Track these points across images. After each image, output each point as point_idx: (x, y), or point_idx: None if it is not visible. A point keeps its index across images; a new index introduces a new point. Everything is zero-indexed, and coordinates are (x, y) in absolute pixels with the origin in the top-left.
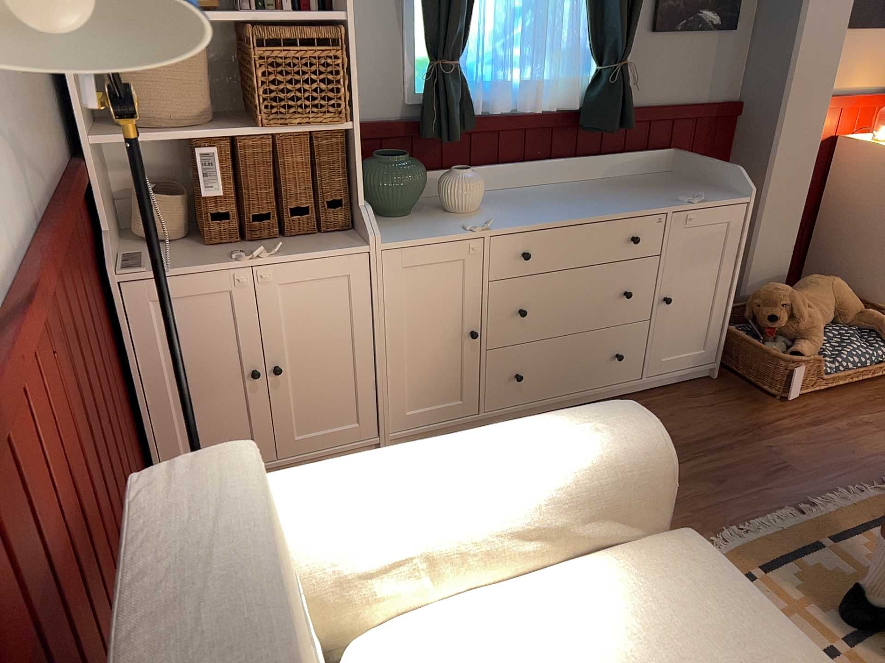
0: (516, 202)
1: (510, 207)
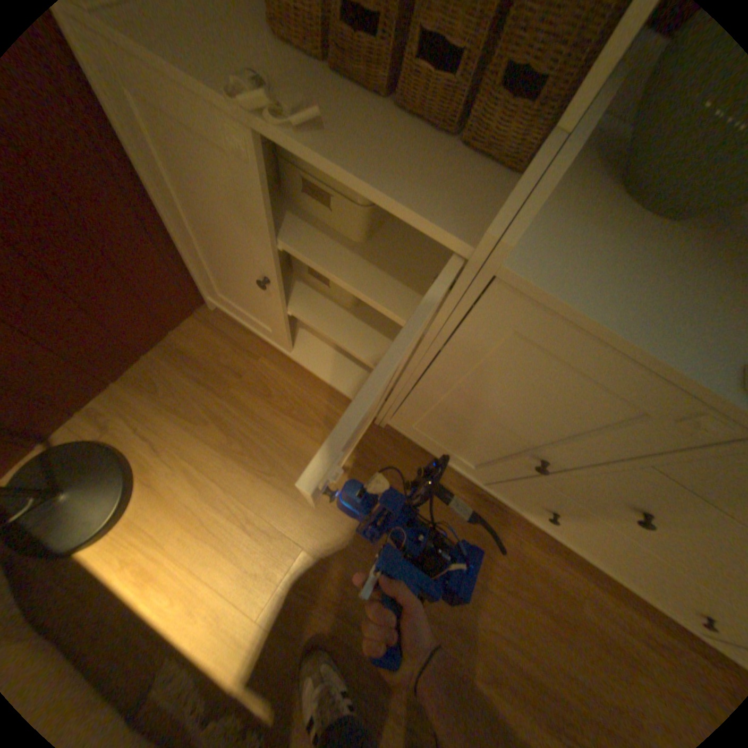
0: None
1: None
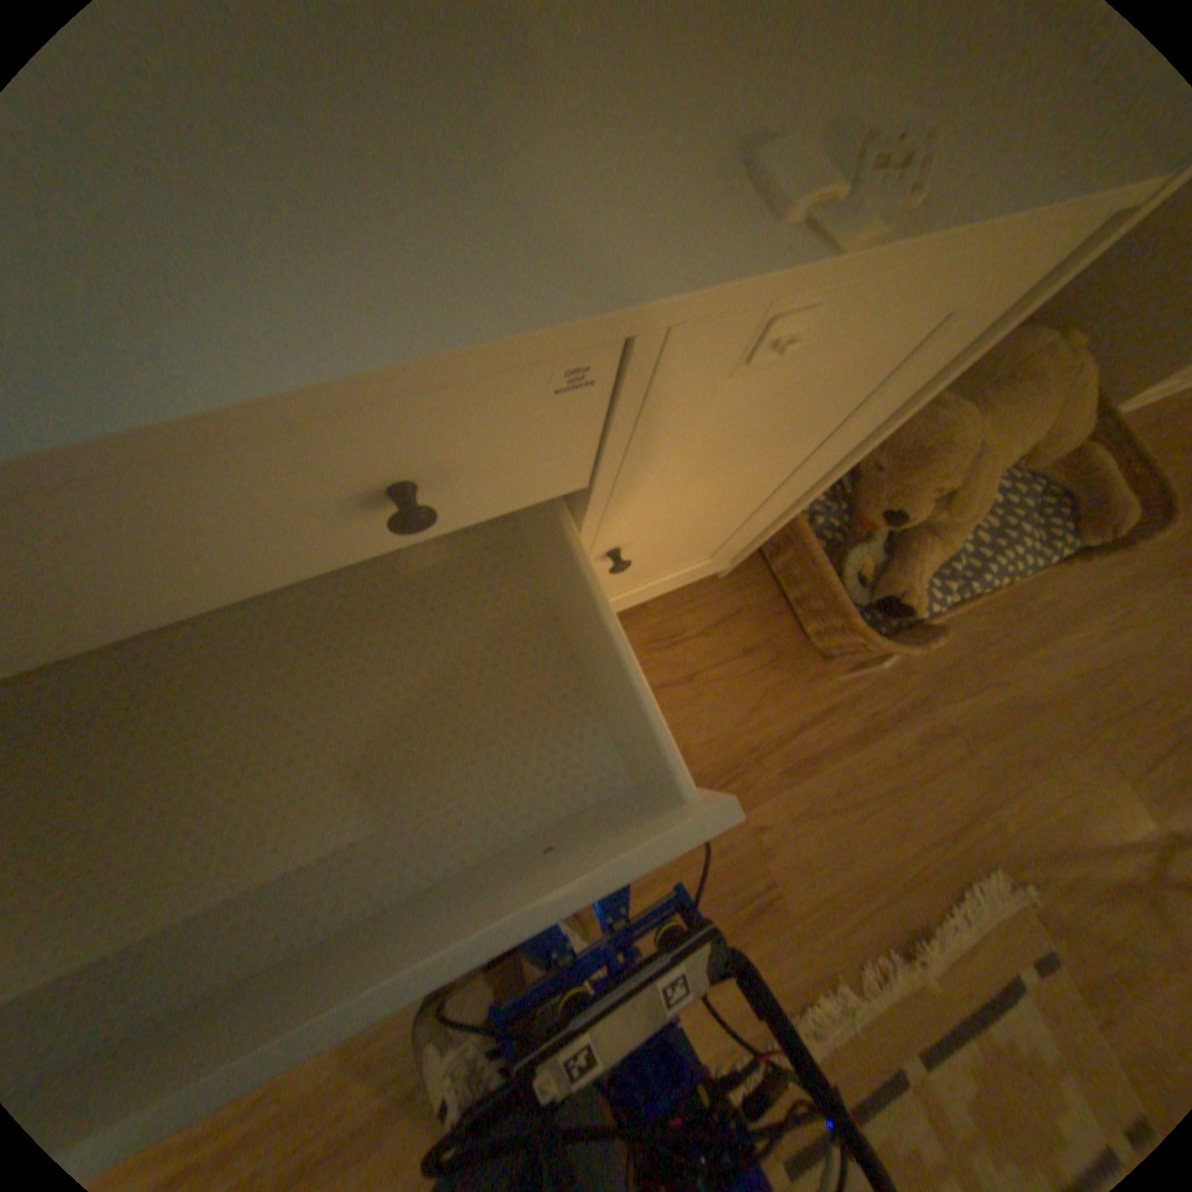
0: None
1: None
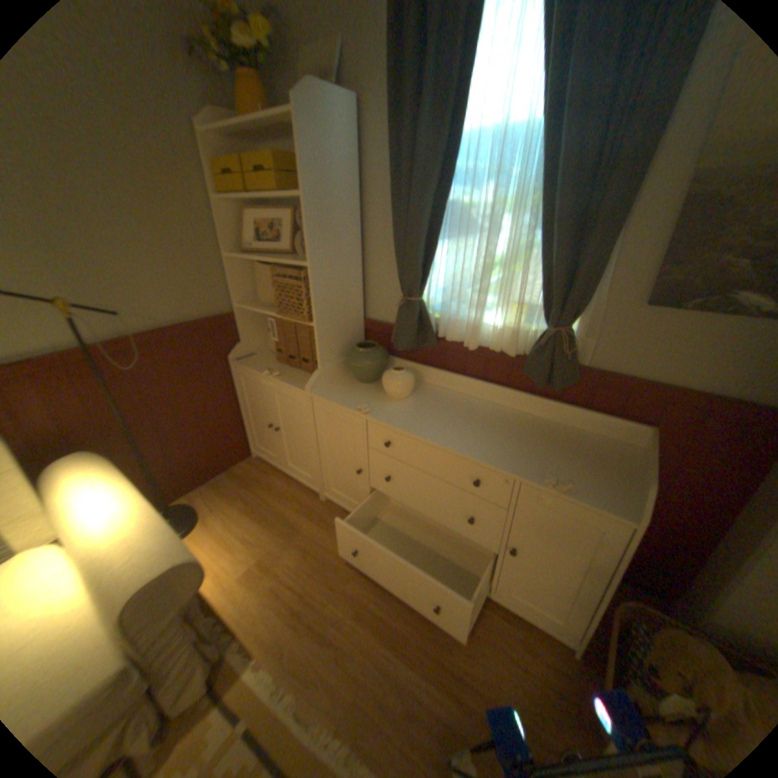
0: (438, 405)
1: (424, 407)
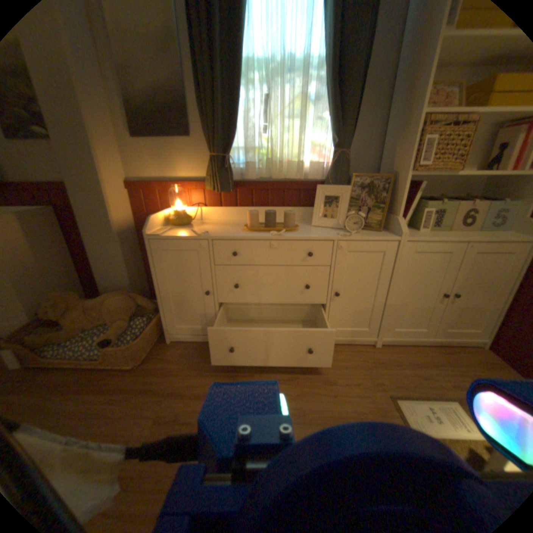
0: None
1: None
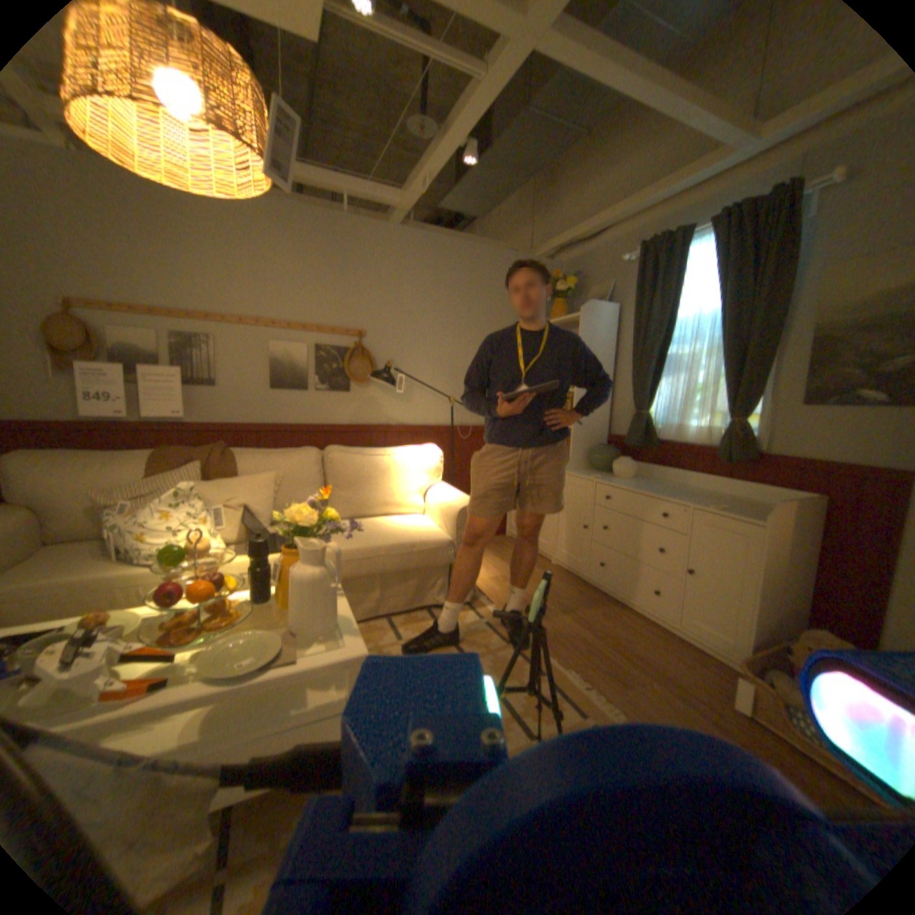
0: (652, 483)
1: (640, 482)
